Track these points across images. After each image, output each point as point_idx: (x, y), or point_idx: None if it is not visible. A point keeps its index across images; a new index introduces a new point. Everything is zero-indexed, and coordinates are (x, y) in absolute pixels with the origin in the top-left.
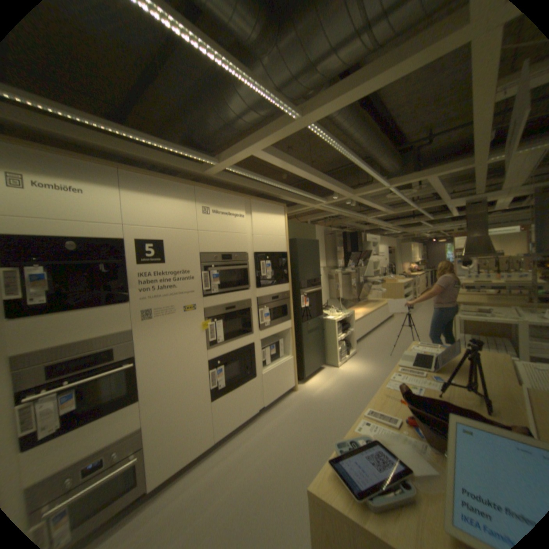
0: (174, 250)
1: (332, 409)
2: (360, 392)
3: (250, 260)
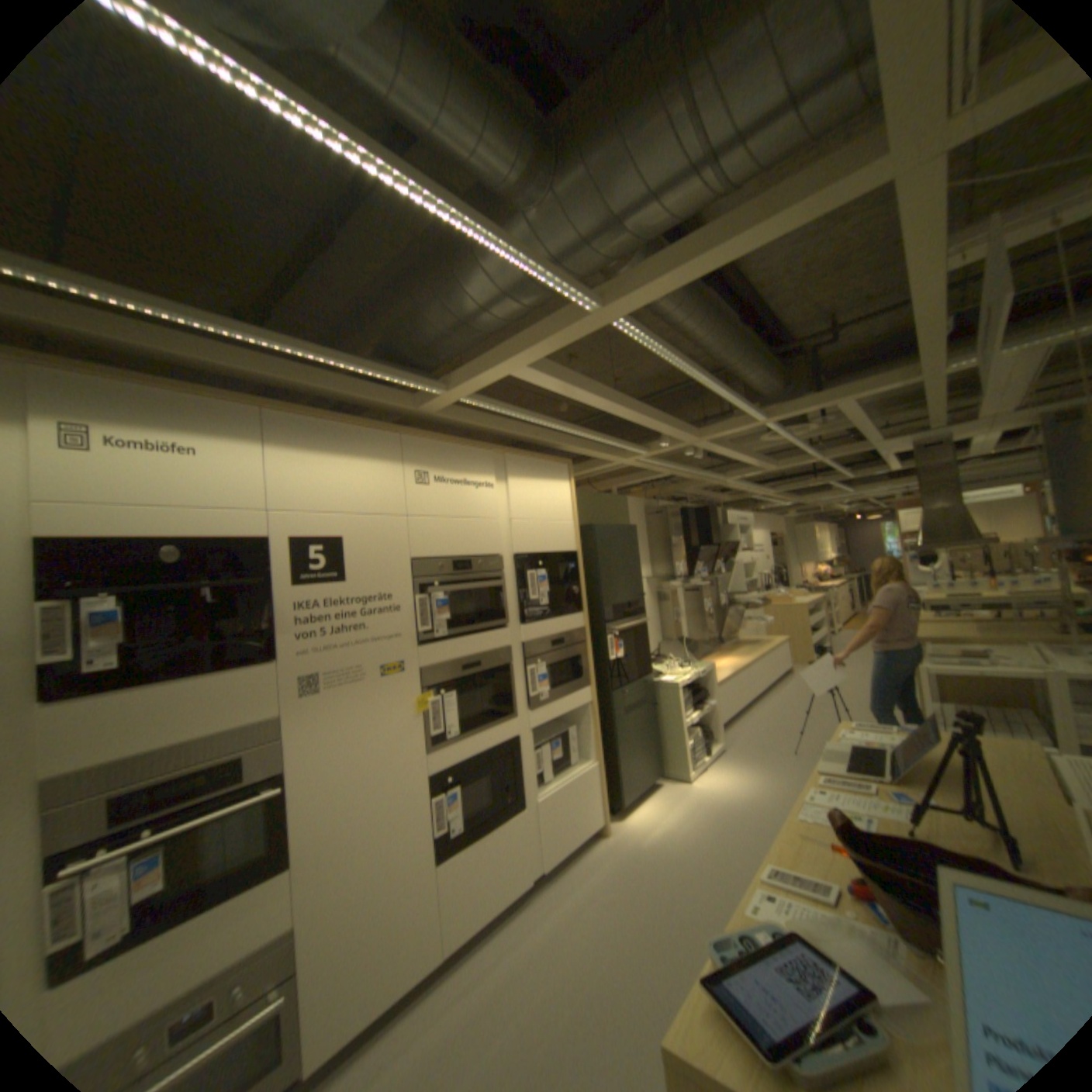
0: (363, 556)
1: (686, 874)
2: (741, 834)
3: (507, 570)
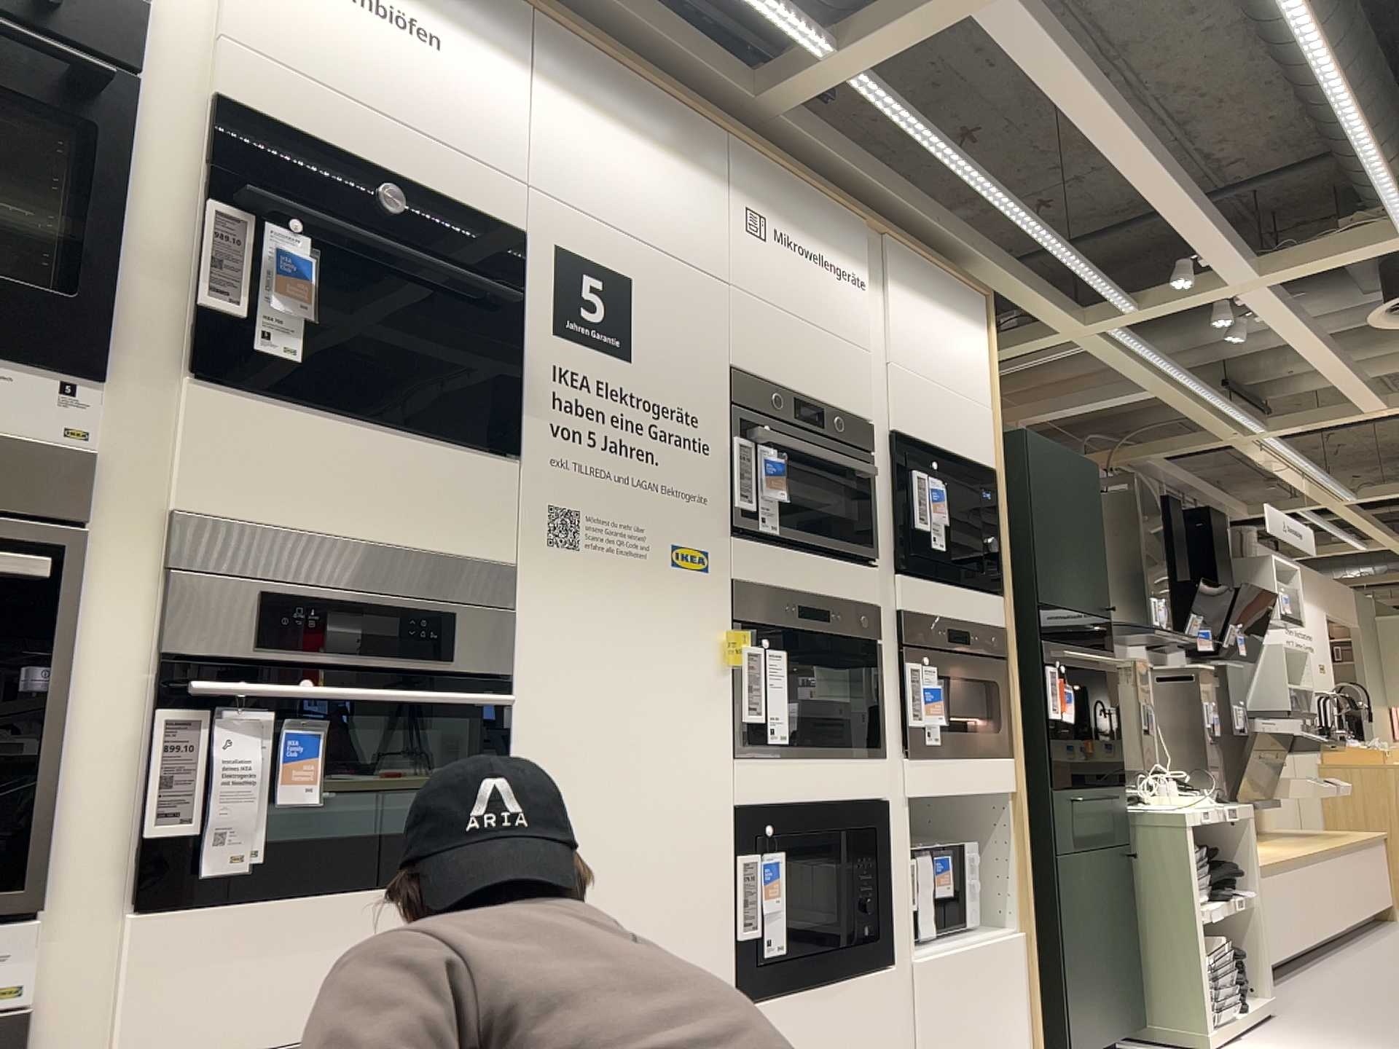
0: (659, 327)
1: None
2: None
3: (878, 456)
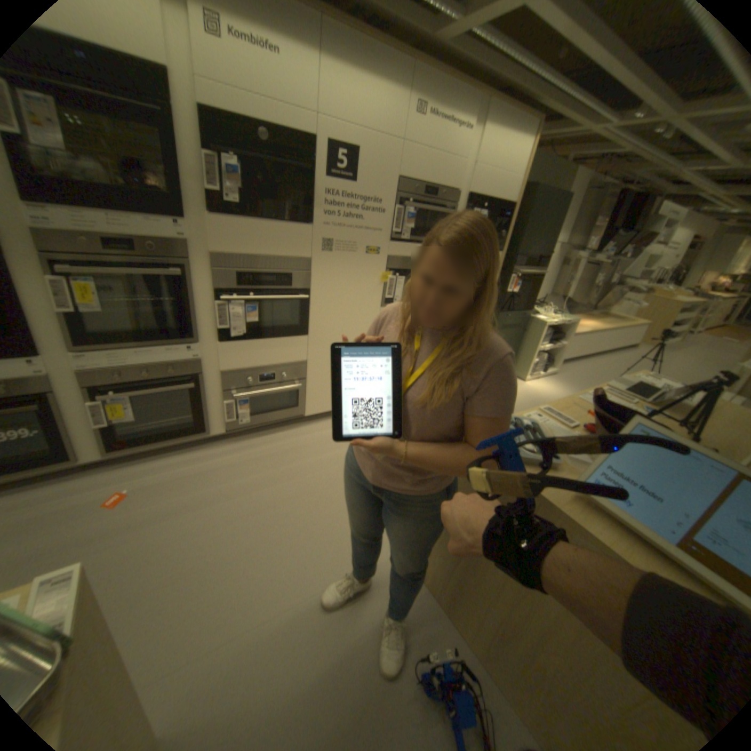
0: (369, 166)
1: None
2: None
3: (460, 204)
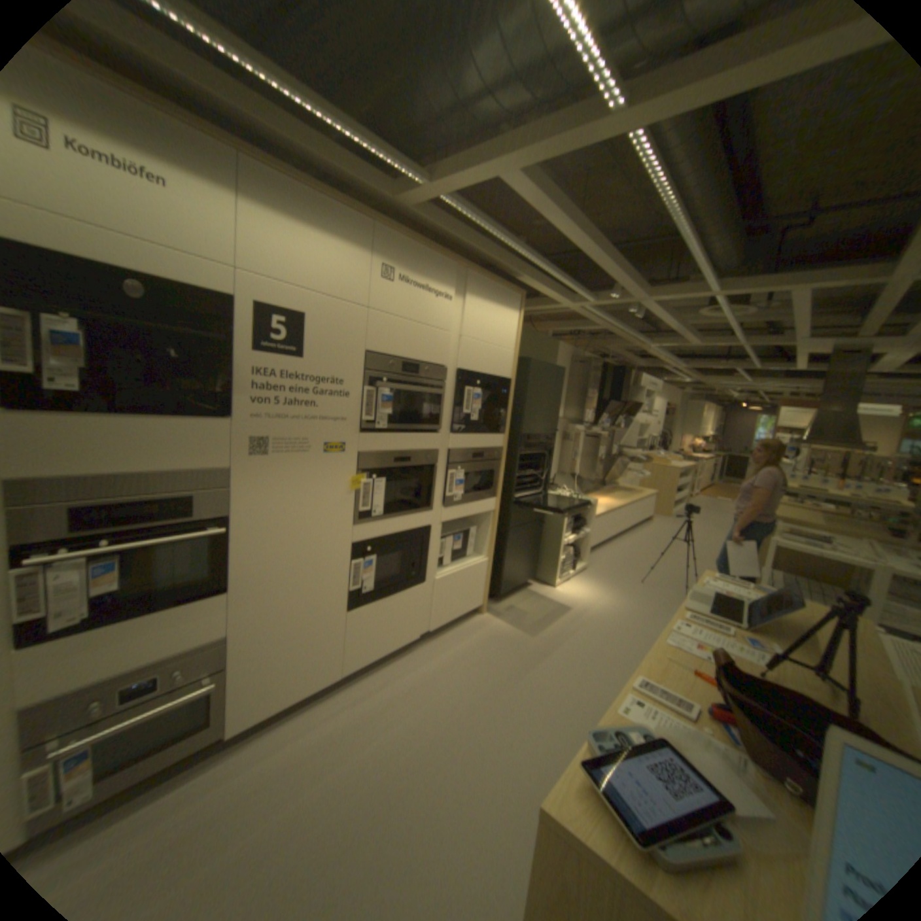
0: (323, 338)
1: (540, 653)
2: (588, 633)
3: (449, 382)
